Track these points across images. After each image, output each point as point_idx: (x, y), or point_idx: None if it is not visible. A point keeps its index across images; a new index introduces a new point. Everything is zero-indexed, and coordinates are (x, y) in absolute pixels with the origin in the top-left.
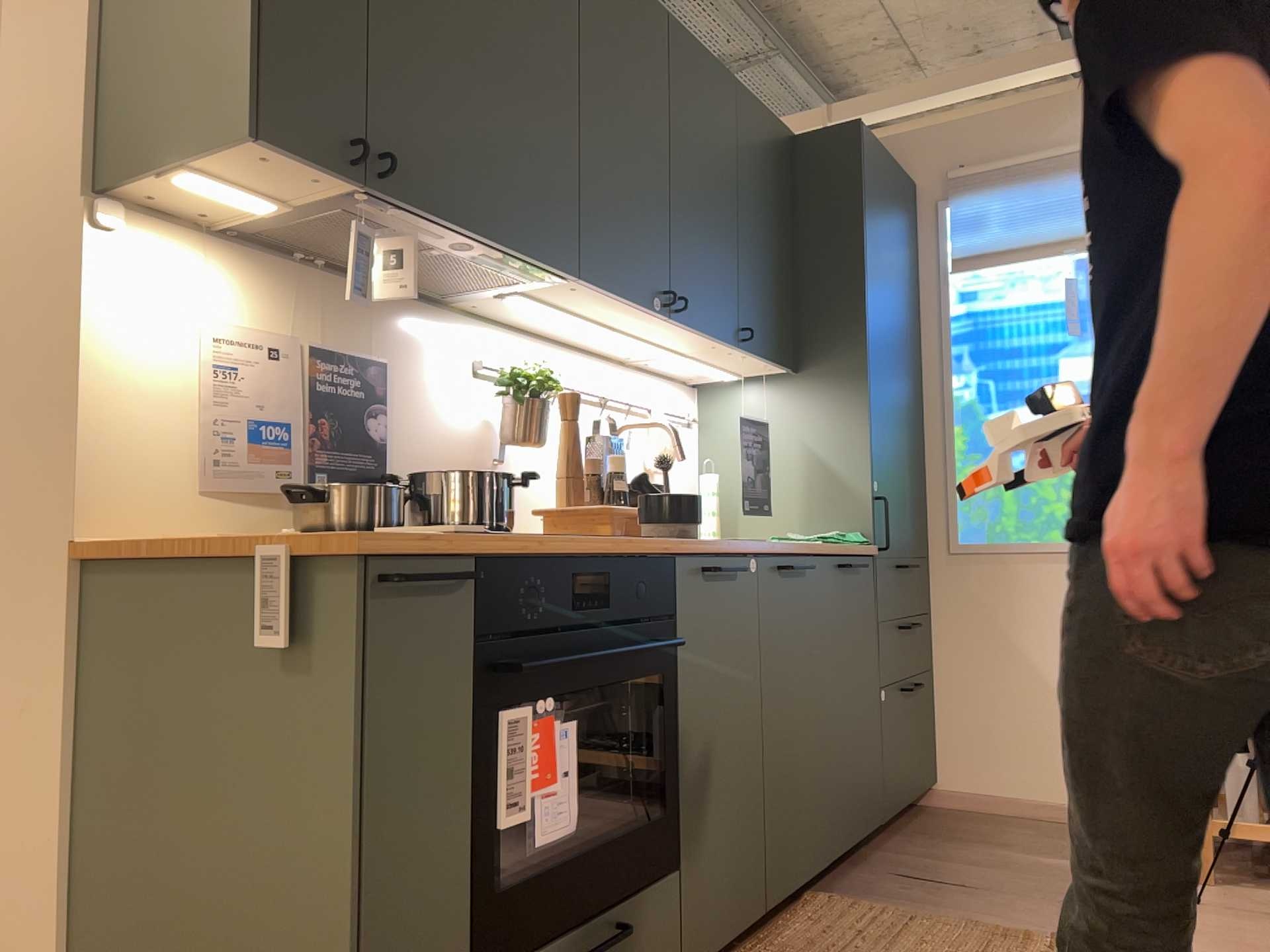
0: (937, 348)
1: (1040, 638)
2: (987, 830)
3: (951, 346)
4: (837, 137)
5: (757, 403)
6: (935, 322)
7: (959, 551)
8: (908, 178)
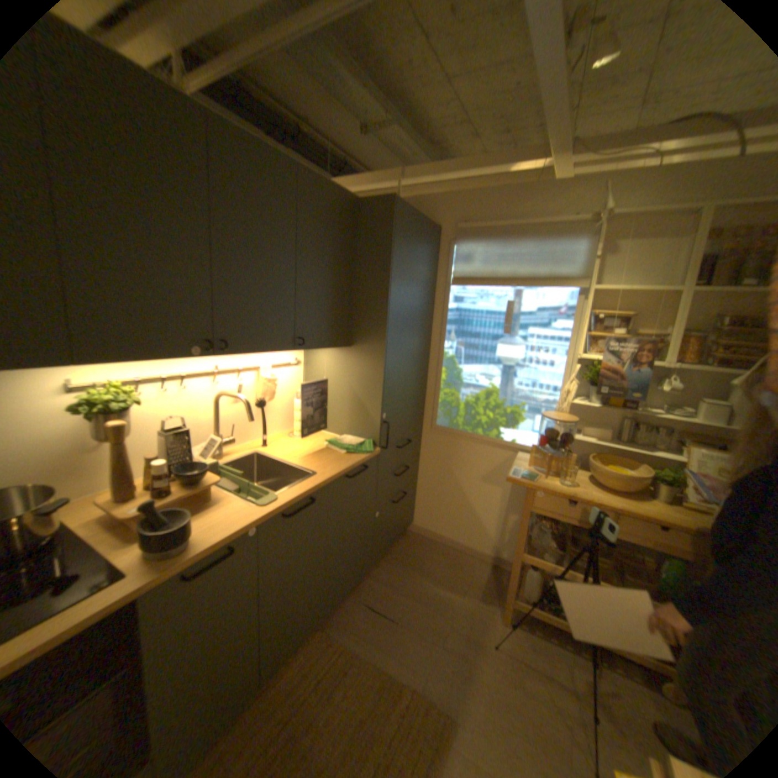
0: (440, 325)
1: (465, 476)
2: (424, 560)
3: (446, 326)
4: (382, 204)
5: (330, 359)
6: (441, 311)
7: (436, 429)
8: (439, 223)
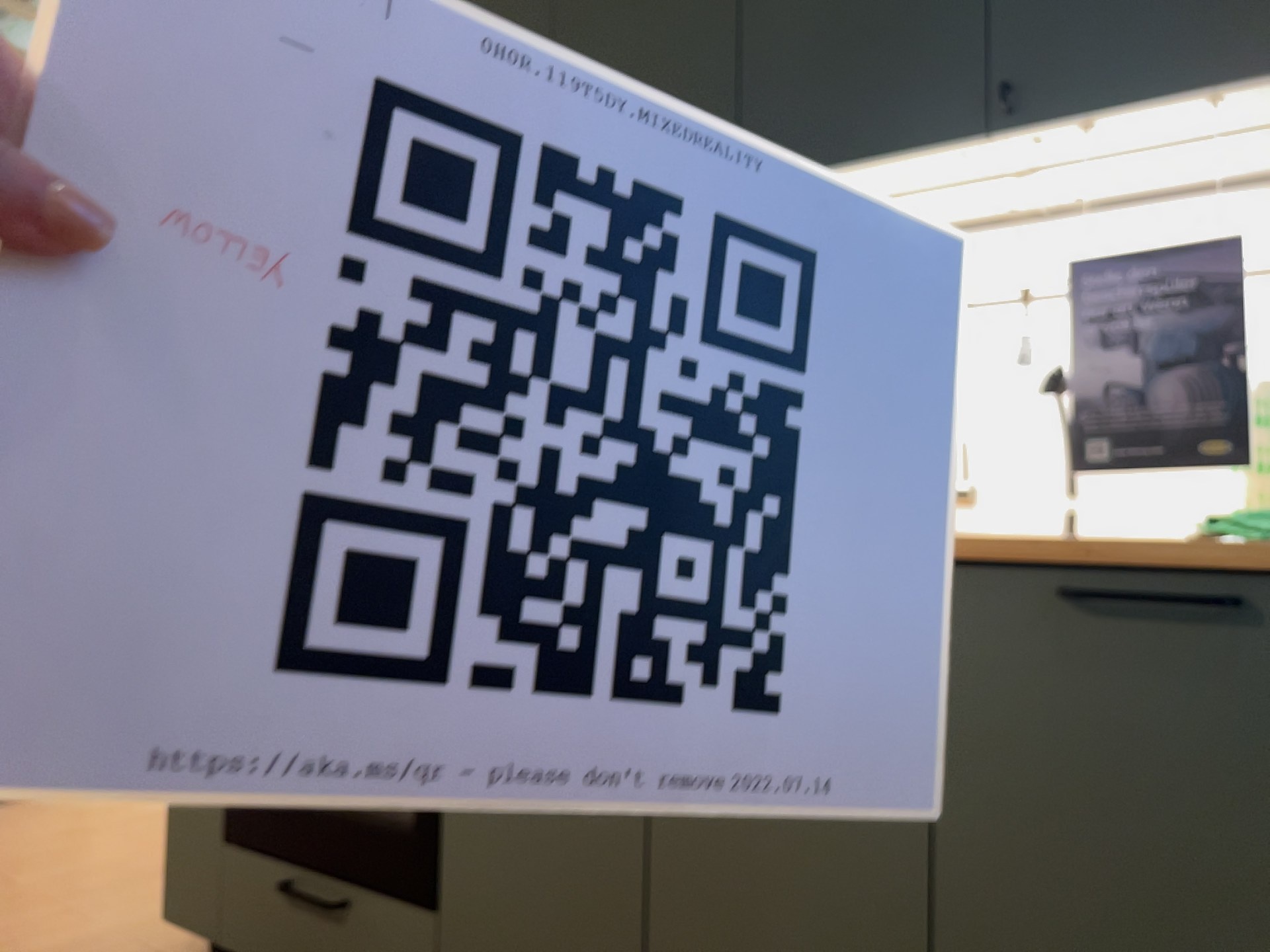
0: None
1: None
2: None
3: None
4: None
5: None
6: None
7: None
8: None
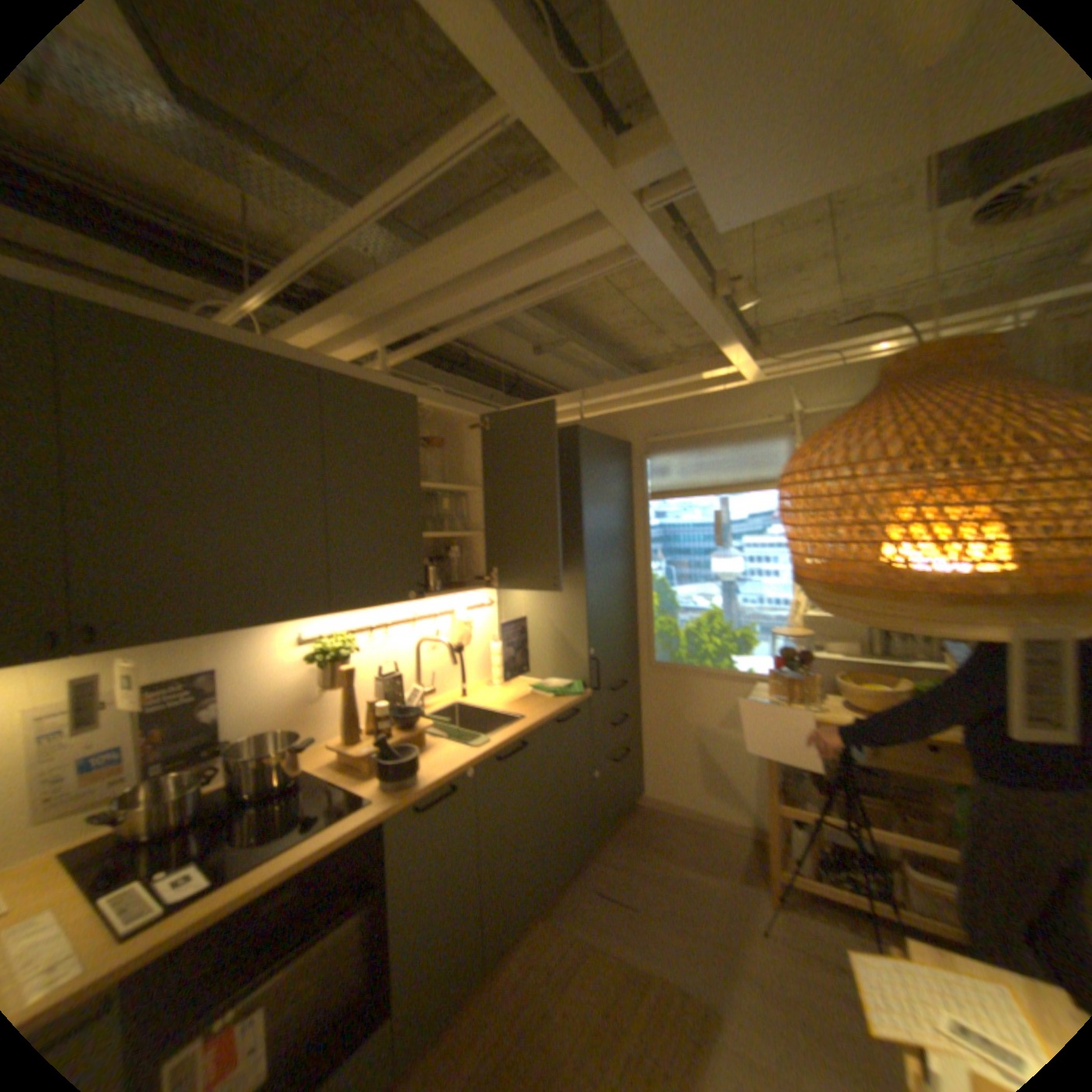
0: (643, 545)
1: (700, 722)
2: (664, 839)
3: (651, 545)
4: (566, 435)
5: (526, 595)
6: (643, 529)
7: (655, 667)
8: (627, 439)
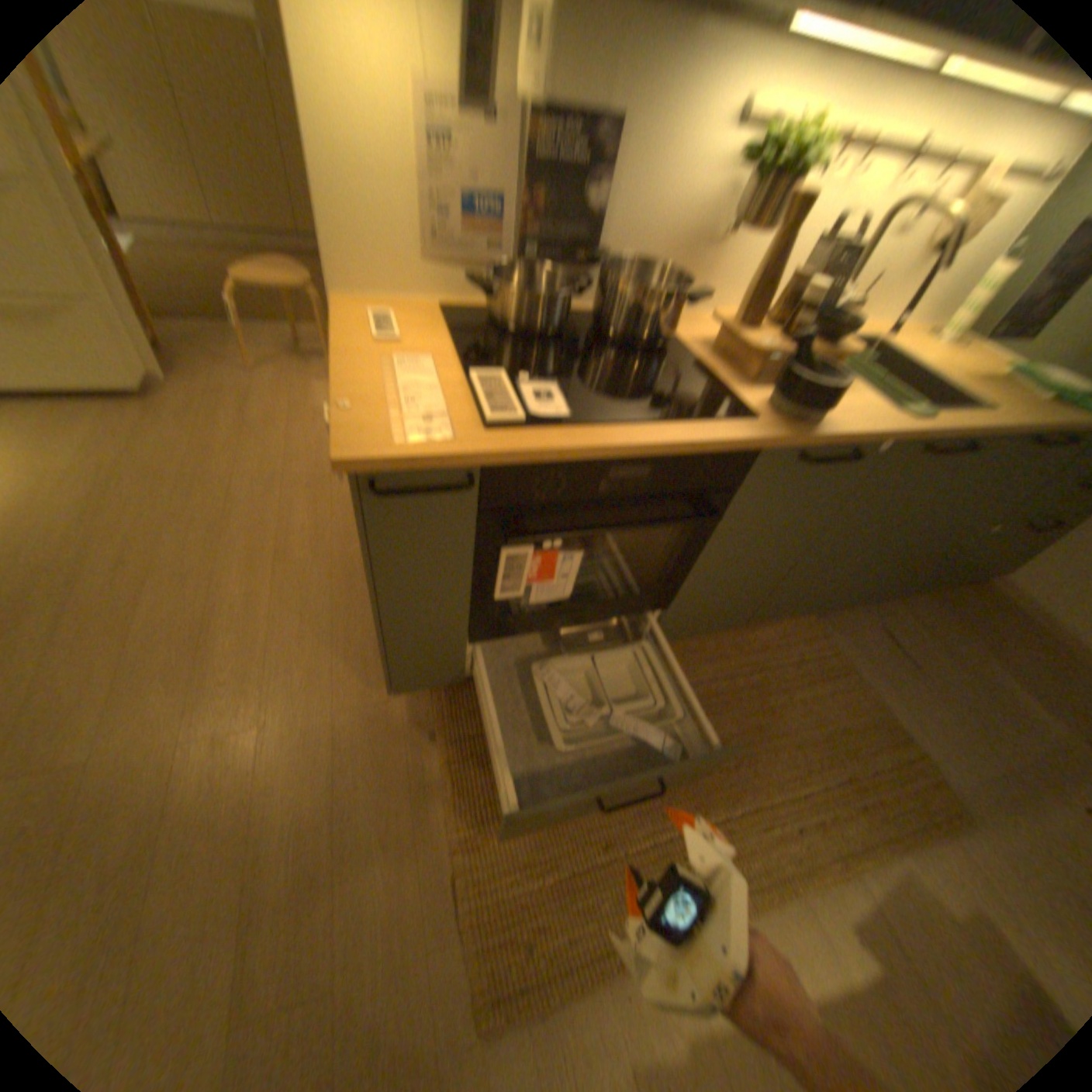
0: None
1: None
2: (1003, 632)
3: None
4: None
5: None
6: None
7: None
8: None
